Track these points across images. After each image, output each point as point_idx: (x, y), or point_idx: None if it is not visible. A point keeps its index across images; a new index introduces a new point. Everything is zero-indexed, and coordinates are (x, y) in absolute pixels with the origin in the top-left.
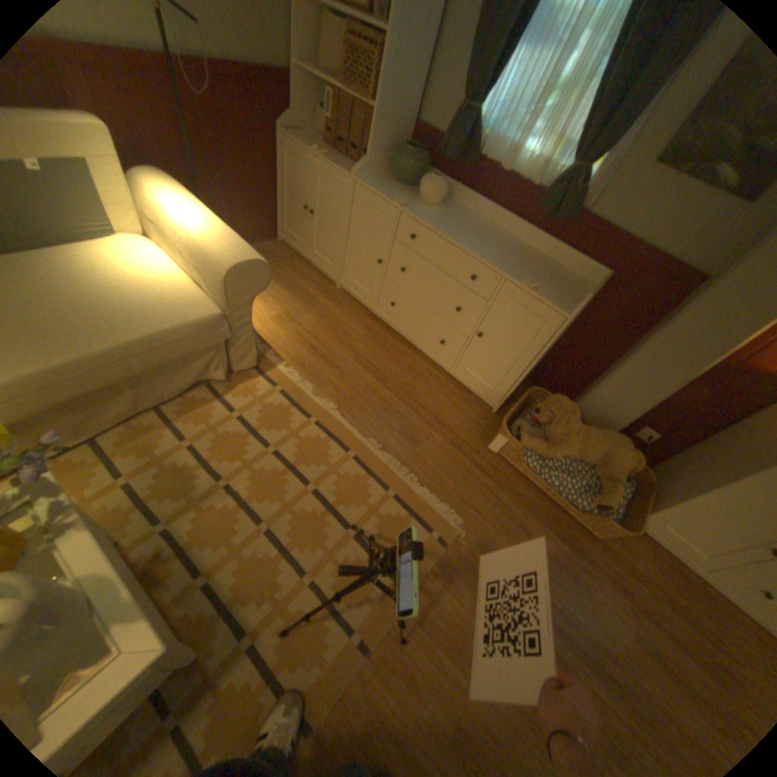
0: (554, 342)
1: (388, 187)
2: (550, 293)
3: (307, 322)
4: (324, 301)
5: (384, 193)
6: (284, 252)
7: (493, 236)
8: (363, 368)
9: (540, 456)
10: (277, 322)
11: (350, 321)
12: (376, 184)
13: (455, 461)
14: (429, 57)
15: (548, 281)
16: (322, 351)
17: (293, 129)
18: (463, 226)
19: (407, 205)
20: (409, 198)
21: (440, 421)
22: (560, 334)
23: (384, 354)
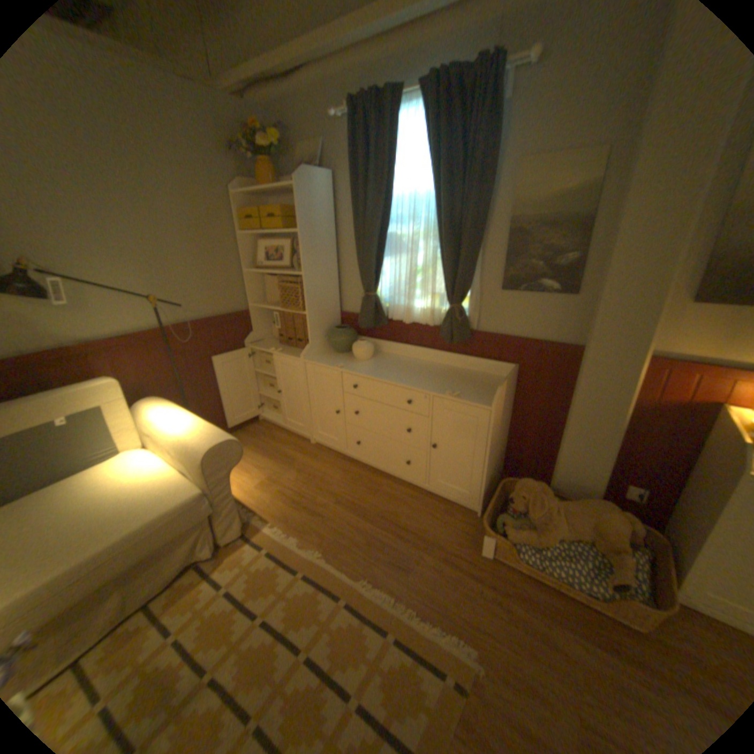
0: (494, 432)
1: (330, 357)
2: (472, 395)
3: (287, 480)
4: (302, 456)
5: (327, 362)
6: (265, 426)
7: (418, 366)
8: (344, 507)
9: (536, 549)
10: (261, 488)
11: (327, 467)
12: (321, 358)
13: (452, 580)
14: (336, 277)
15: (469, 386)
16: (303, 503)
17: (257, 341)
18: (392, 367)
19: (344, 365)
20: (346, 360)
21: (427, 540)
22: (495, 424)
23: (361, 488)
